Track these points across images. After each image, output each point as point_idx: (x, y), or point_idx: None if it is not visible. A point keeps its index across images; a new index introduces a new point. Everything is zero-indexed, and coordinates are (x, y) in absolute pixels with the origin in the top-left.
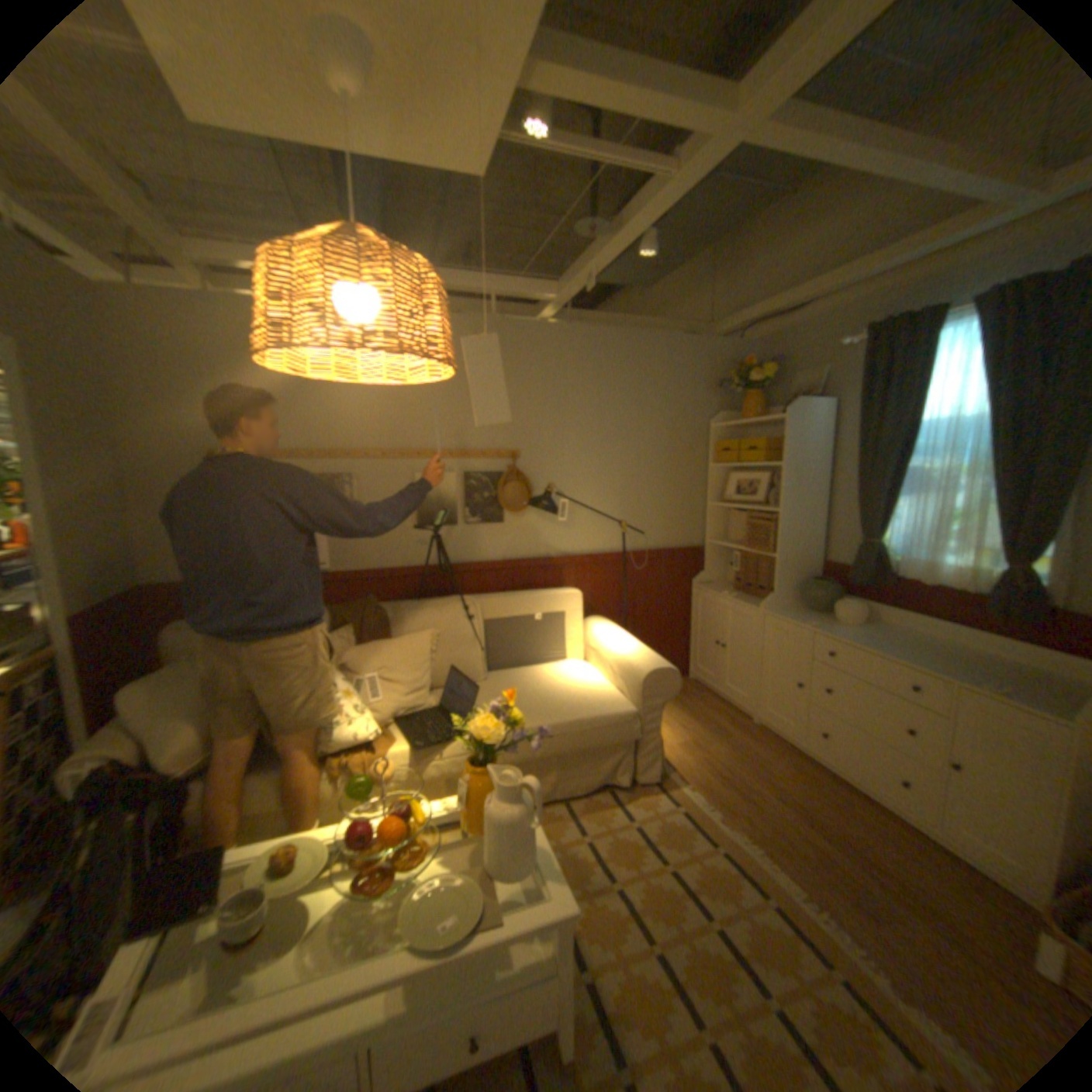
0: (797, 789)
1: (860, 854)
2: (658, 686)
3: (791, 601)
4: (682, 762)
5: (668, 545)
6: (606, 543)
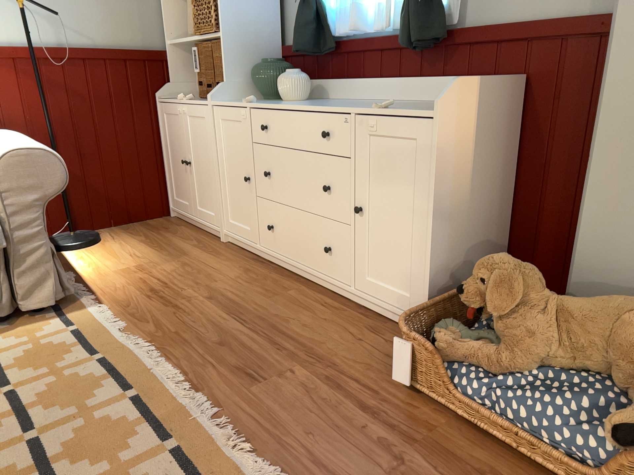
0: (234, 286)
1: (270, 326)
2: (25, 174)
3: (245, 92)
4: (108, 285)
5: (114, 47)
6: (11, 33)
